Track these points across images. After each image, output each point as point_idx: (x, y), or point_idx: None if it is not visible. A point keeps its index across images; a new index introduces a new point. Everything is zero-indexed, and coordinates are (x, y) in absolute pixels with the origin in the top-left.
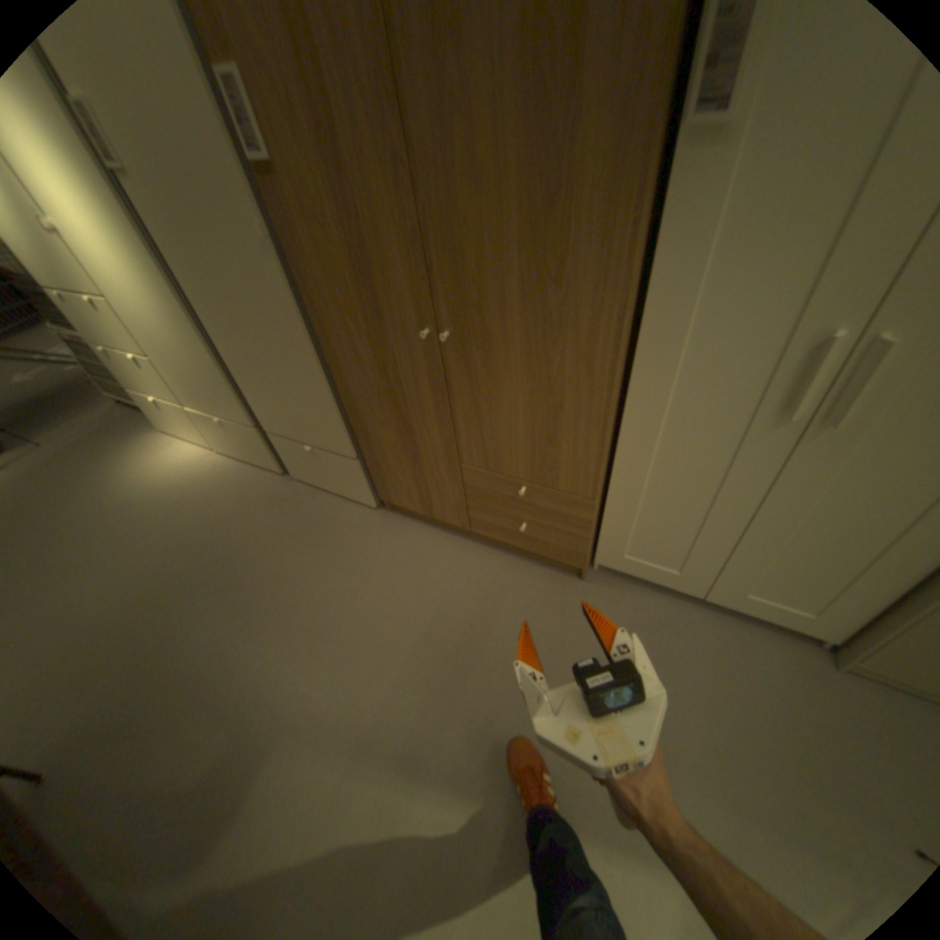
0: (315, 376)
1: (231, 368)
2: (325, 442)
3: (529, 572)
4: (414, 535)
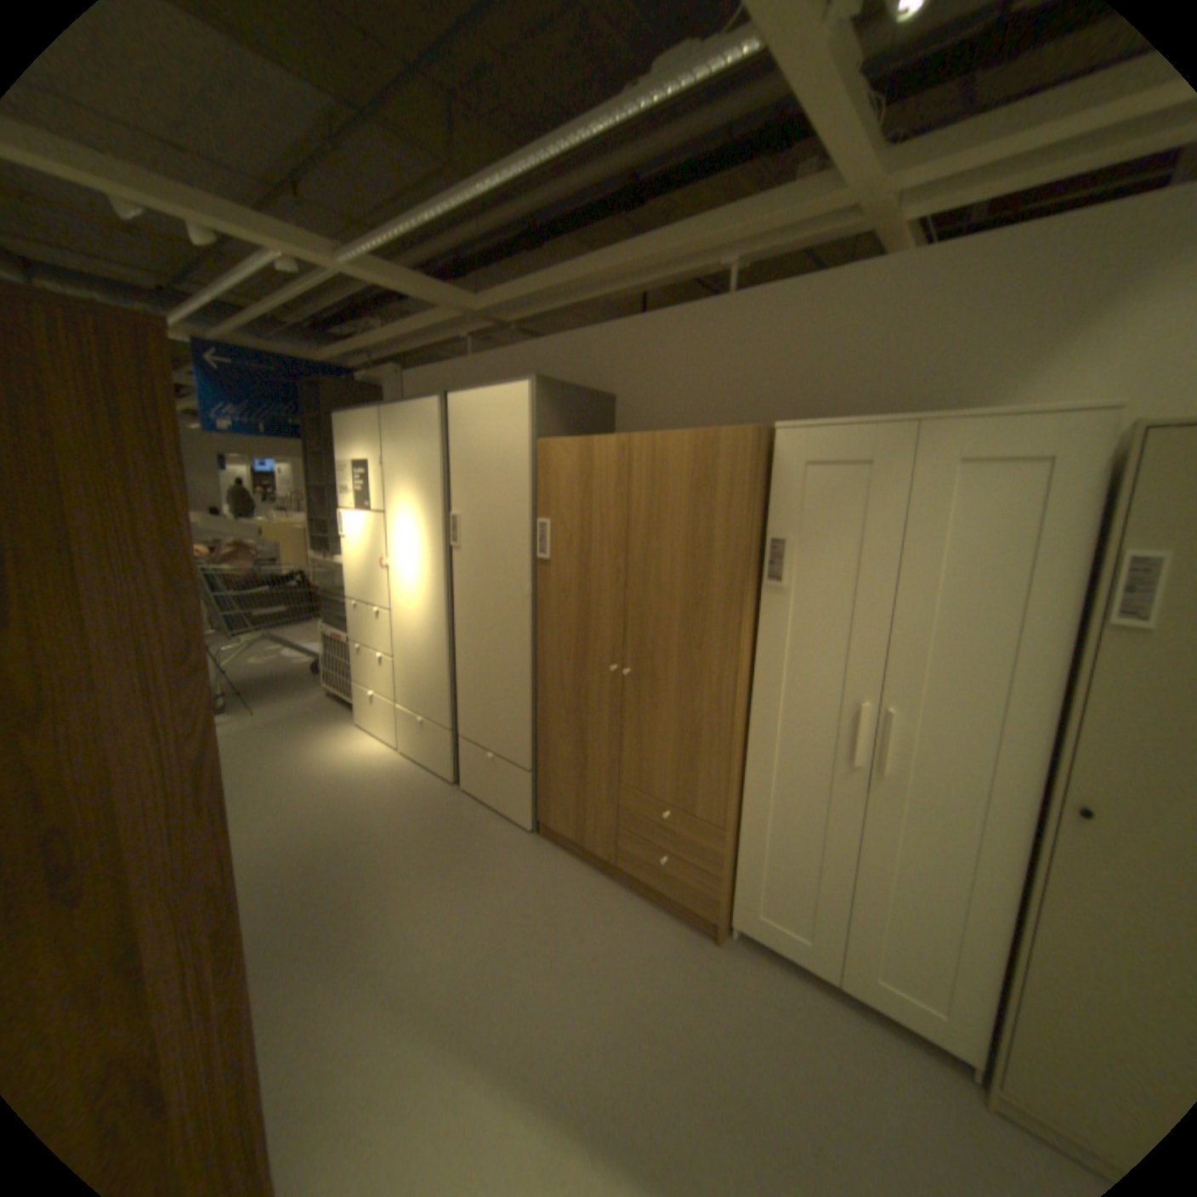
0: (524, 690)
1: (458, 675)
2: (509, 750)
3: (665, 925)
4: (559, 864)
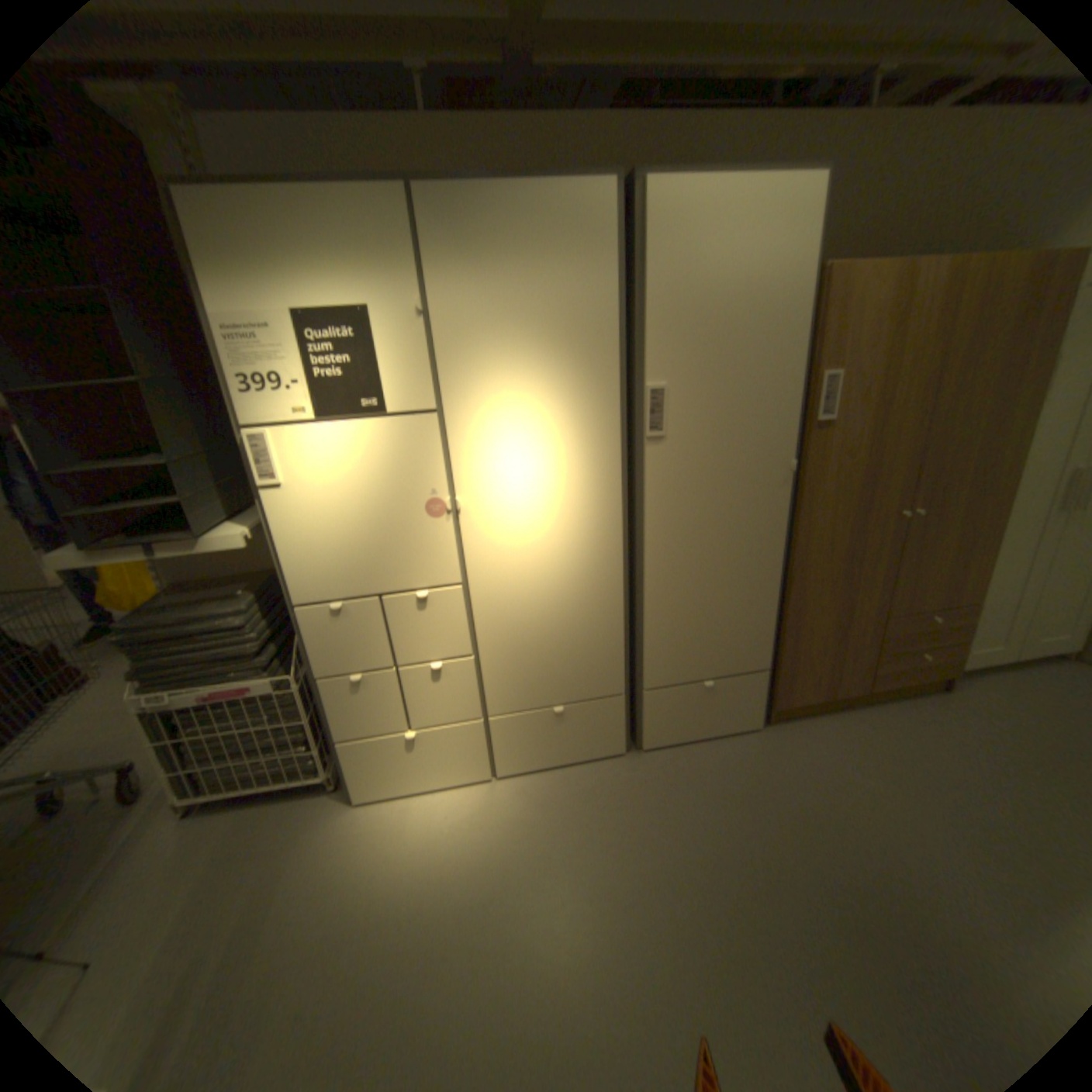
0: (772, 586)
1: (648, 615)
2: (739, 664)
3: (923, 707)
4: (821, 731)
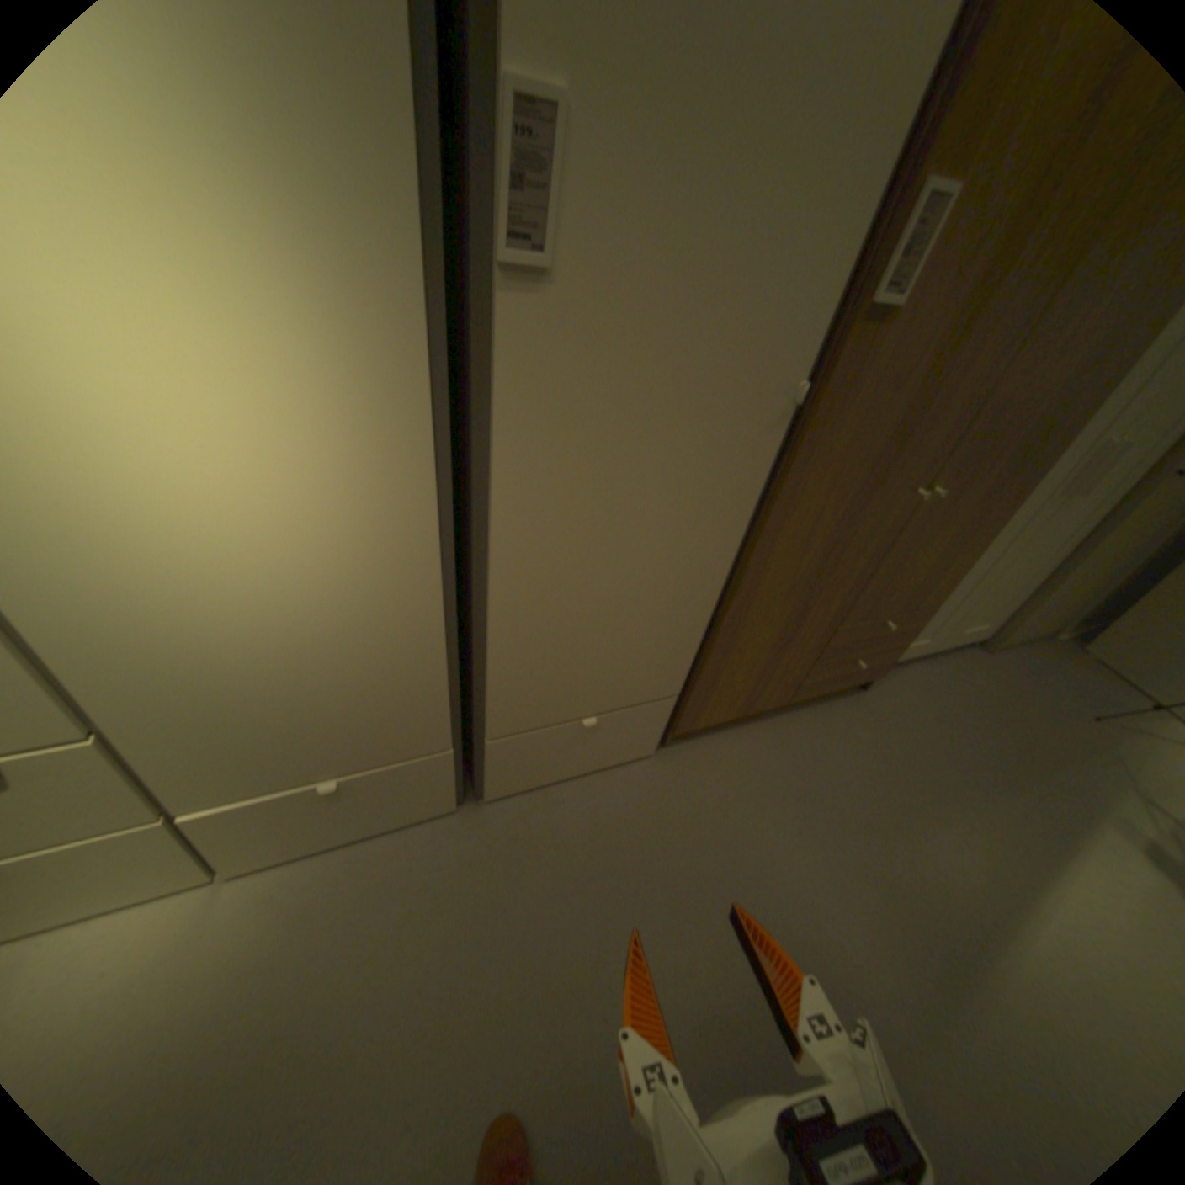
0: (708, 592)
1: (495, 643)
2: (637, 692)
3: (836, 711)
4: (722, 752)
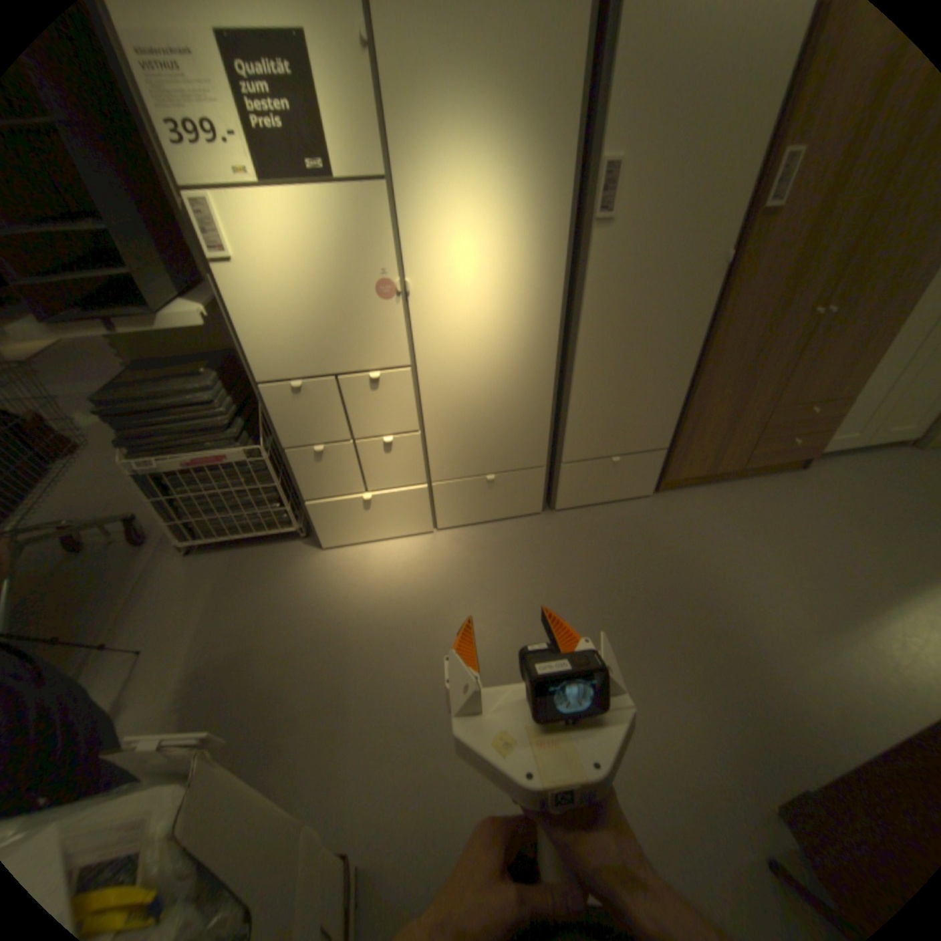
0: (685, 376)
1: (574, 399)
2: (643, 443)
3: (782, 480)
4: (698, 497)
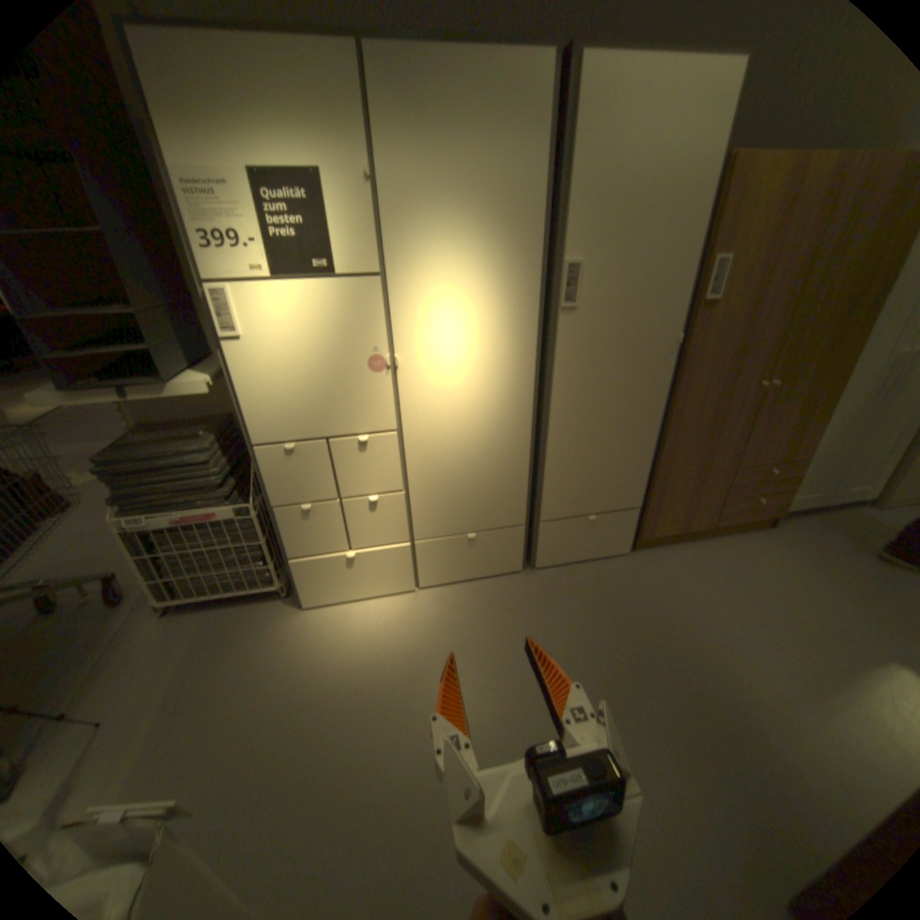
0: (650, 440)
1: (549, 461)
2: (617, 502)
3: (753, 539)
4: (674, 555)
